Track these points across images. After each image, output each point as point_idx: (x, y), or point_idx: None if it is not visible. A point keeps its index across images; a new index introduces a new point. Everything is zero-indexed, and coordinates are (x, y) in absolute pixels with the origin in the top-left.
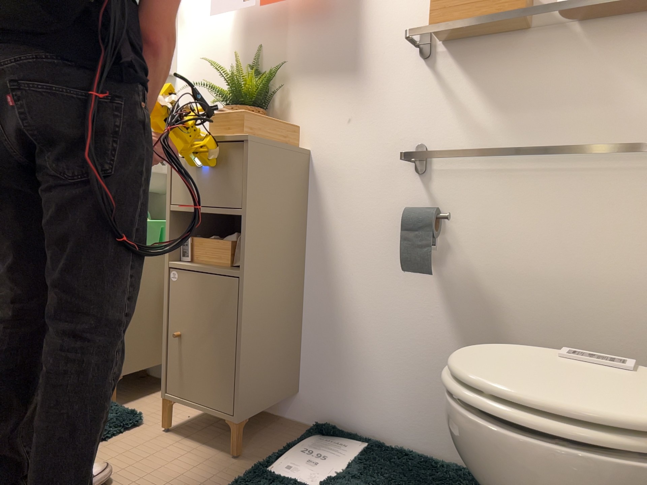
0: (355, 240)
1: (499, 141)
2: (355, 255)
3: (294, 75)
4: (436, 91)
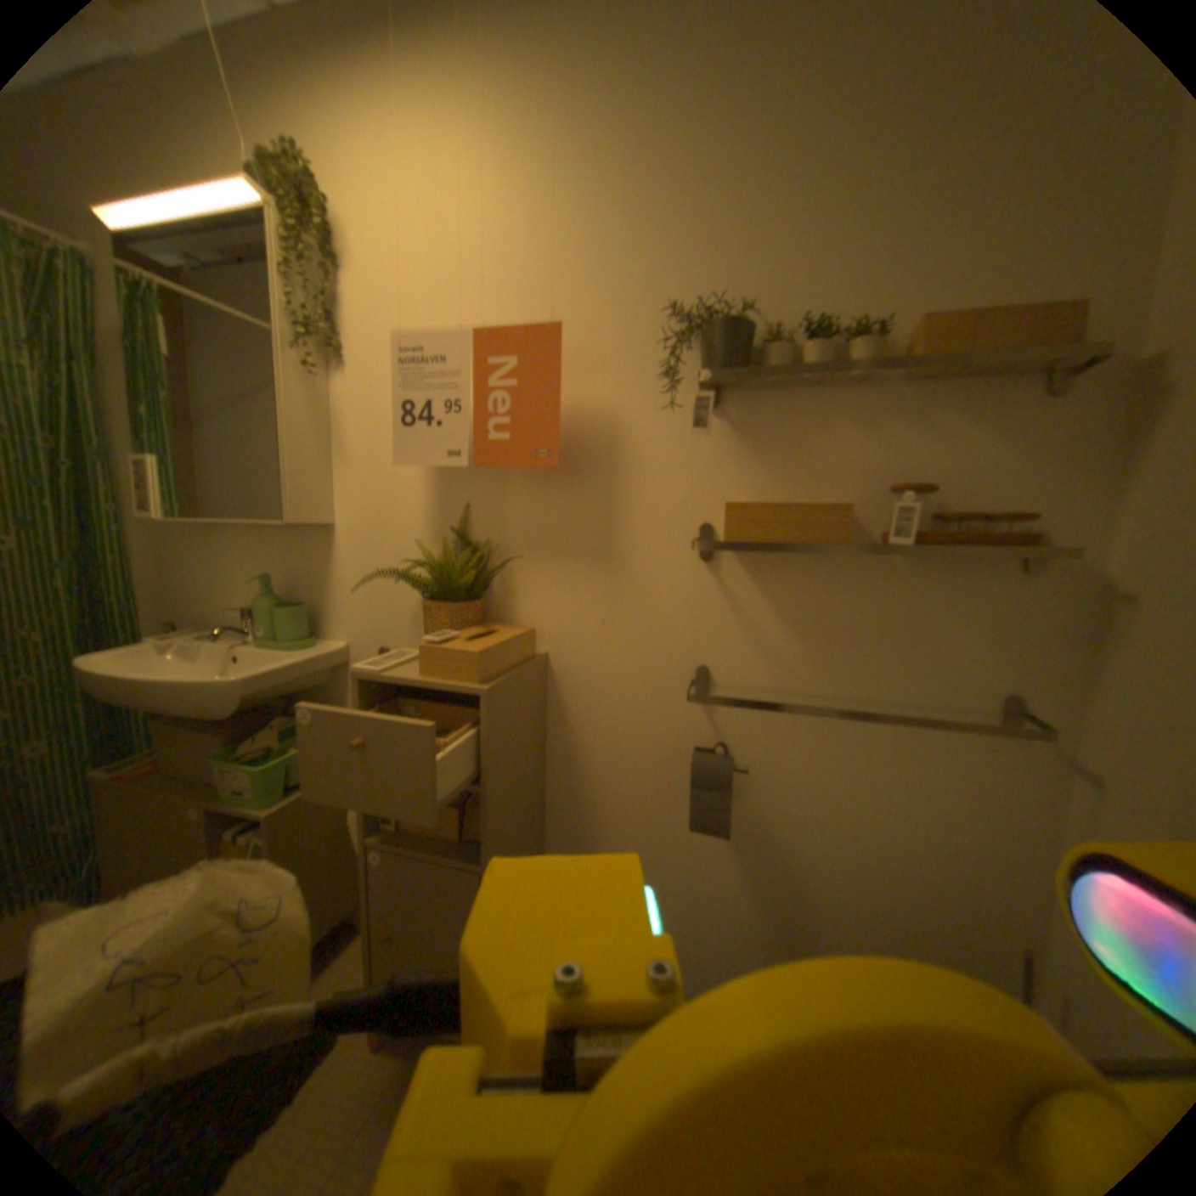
0: (617, 772)
1: (807, 673)
2: (616, 791)
3: (521, 549)
4: (726, 601)
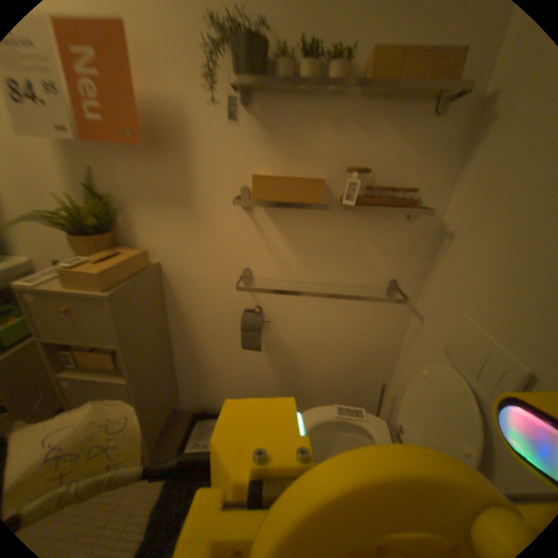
0: (206, 321)
1: (300, 271)
2: (206, 330)
3: (130, 198)
4: (257, 232)
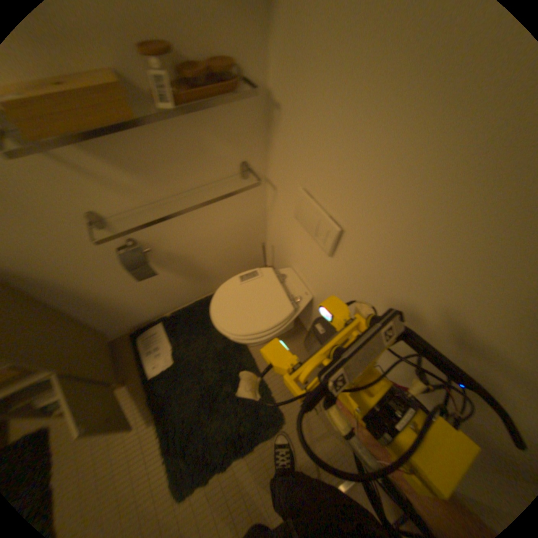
0: (78, 279)
1: (148, 191)
2: (86, 284)
3: None
4: (65, 171)
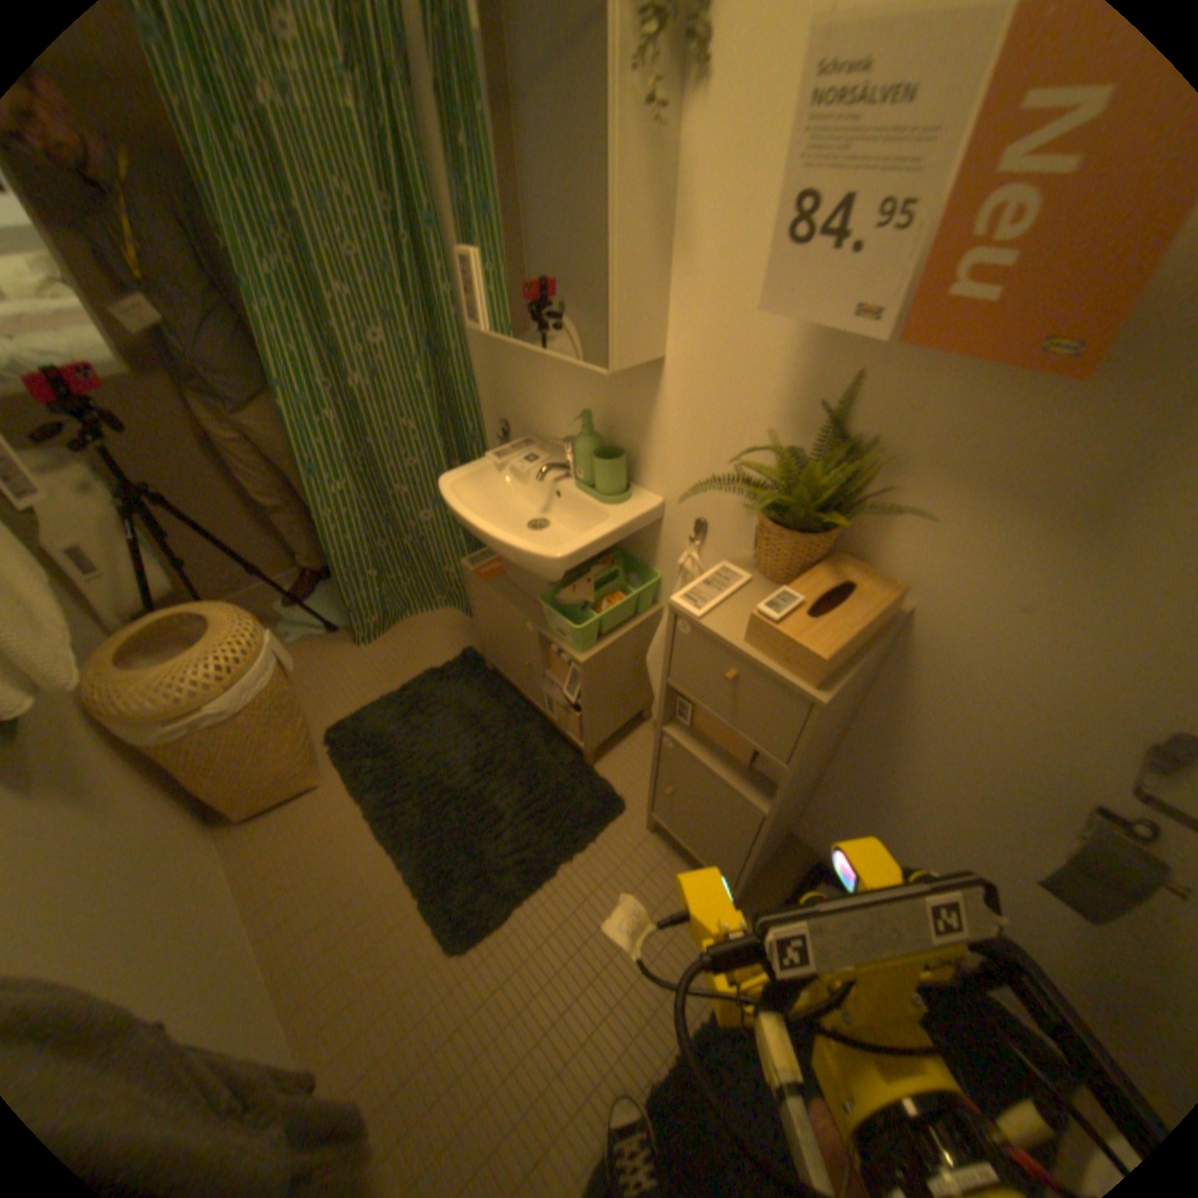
0: (955, 760)
1: None
2: (944, 773)
3: (928, 464)
4: None
